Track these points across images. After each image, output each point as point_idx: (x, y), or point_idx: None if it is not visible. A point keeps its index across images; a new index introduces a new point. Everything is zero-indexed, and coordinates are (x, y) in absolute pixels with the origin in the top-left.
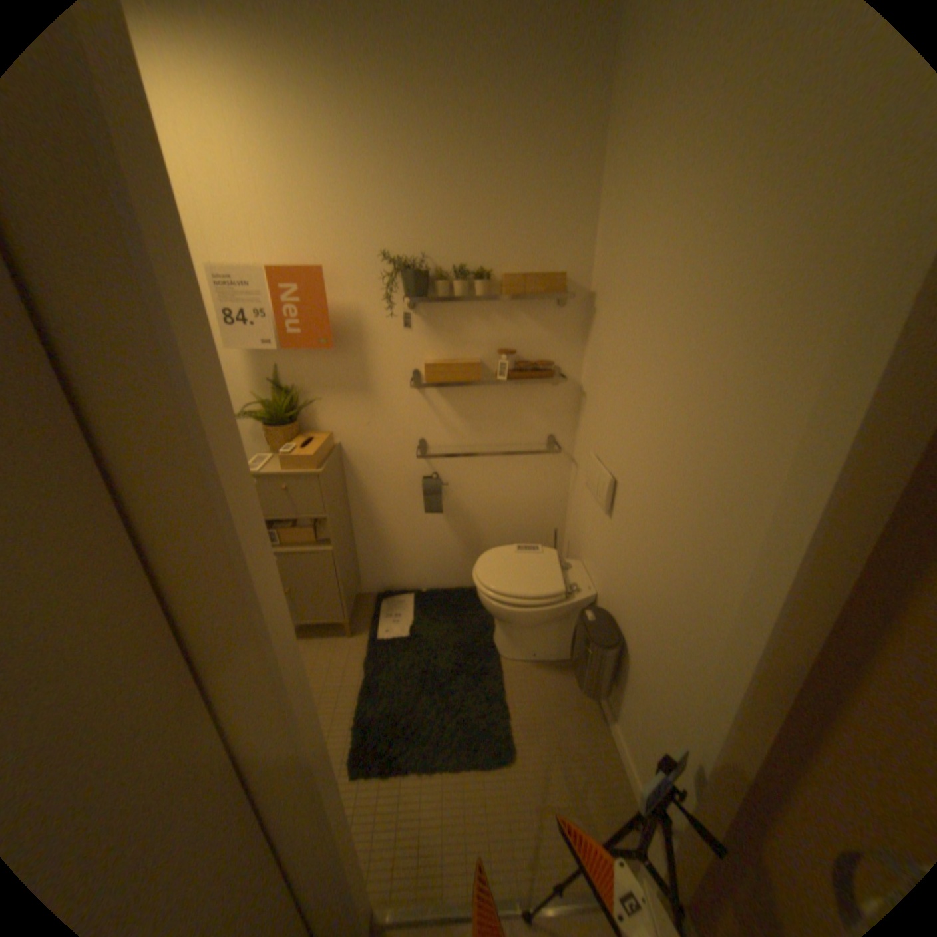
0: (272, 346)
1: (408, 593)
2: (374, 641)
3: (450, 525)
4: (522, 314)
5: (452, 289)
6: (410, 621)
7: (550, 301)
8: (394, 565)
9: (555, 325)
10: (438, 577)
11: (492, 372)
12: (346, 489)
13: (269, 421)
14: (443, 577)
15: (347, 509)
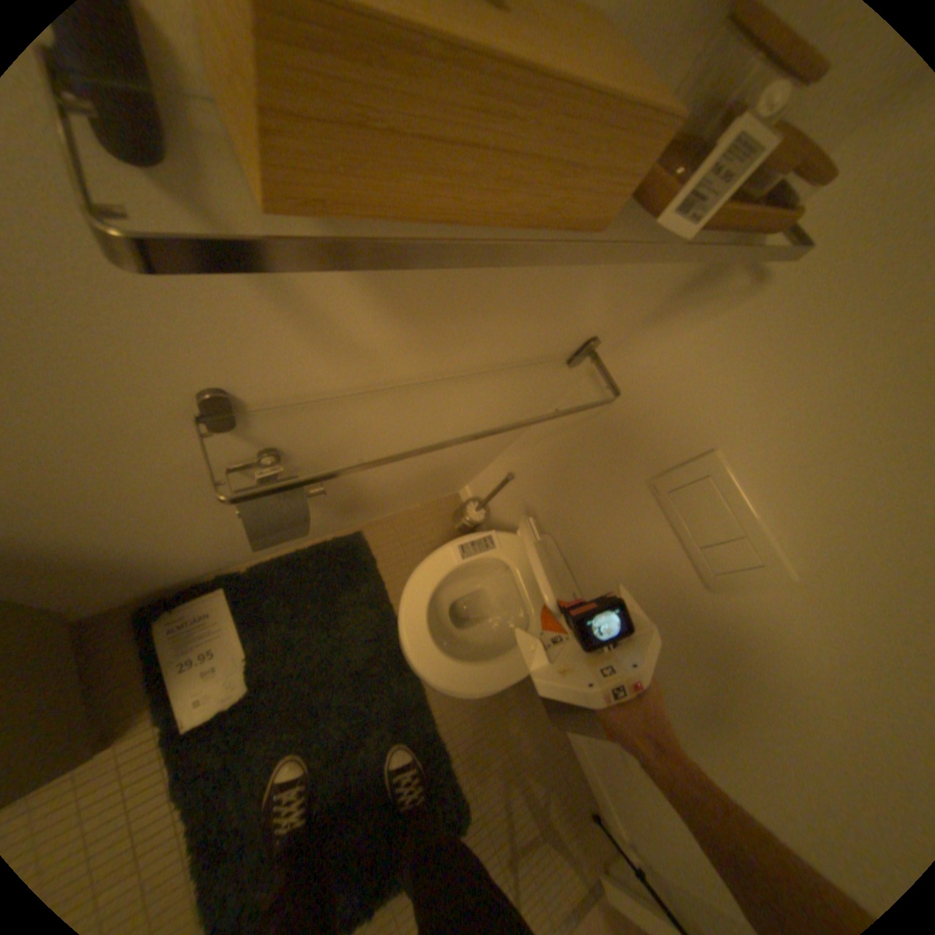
0: None
1: (207, 590)
2: (176, 741)
3: None
4: None
5: None
6: (239, 657)
7: None
8: (159, 573)
9: None
10: None
11: None
12: None
13: None
14: None
15: None
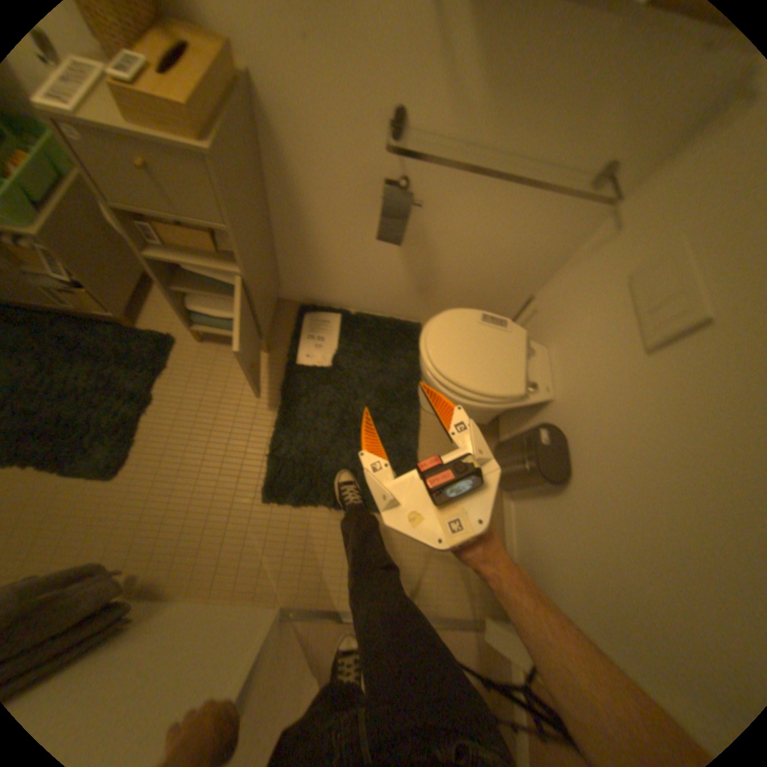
0: None
1: (336, 313)
2: (295, 366)
3: (404, 254)
4: None
5: None
6: (336, 349)
7: None
8: (324, 281)
9: None
10: (373, 303)
11: None
12: (263, 167)
13: None
14: (378, 305)
15: (265, 202)
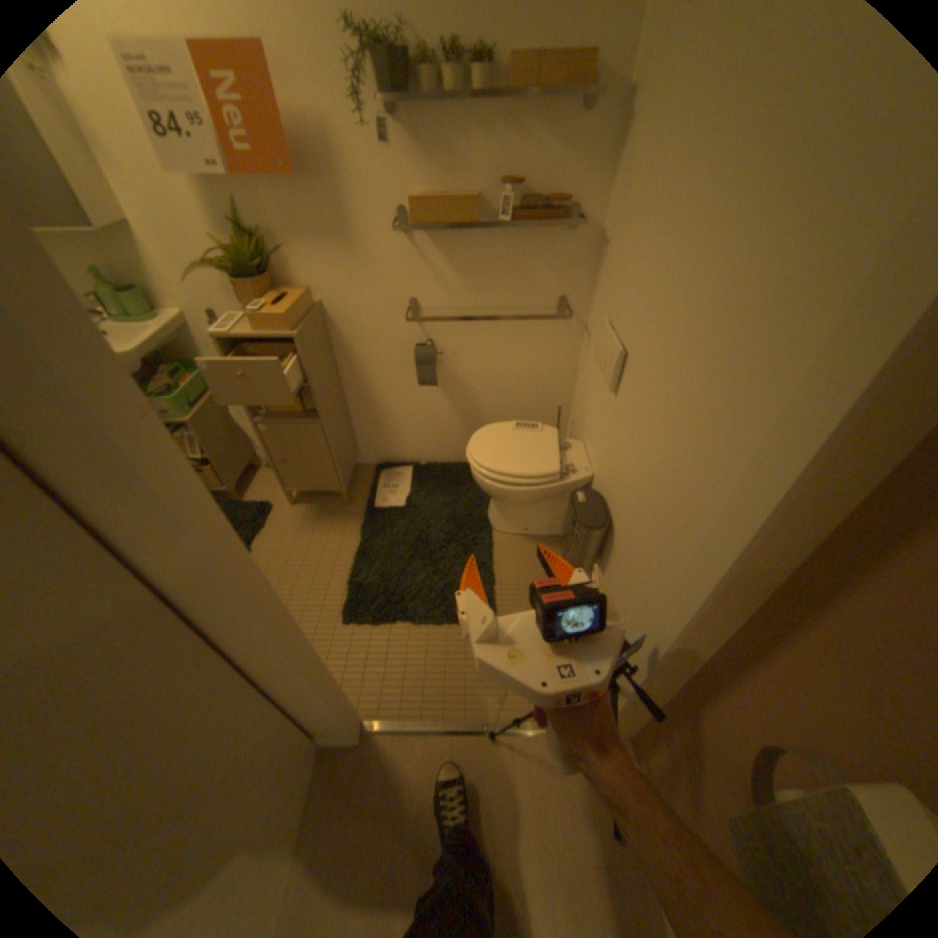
0: (222, 172)
1: (406, 467)
2: (371, 510)
3: (447, 399)
4: (534, 121)
5: (442, 82)
6: (407, 493)
7: (574, 100)
8: (391, 439)
9: (578, 140)
10: (436, 452)
11: (495, 210)
12: (333, 356)
13: (233, 272)
14: (441, 452)
15: (336, 379)
